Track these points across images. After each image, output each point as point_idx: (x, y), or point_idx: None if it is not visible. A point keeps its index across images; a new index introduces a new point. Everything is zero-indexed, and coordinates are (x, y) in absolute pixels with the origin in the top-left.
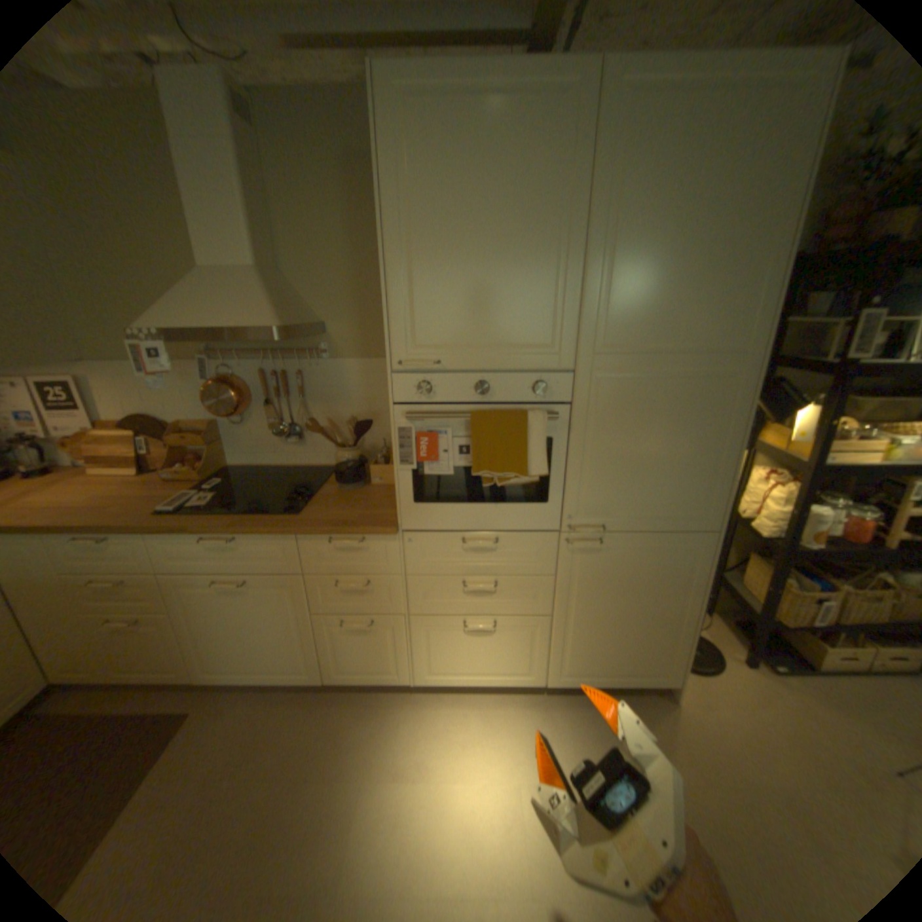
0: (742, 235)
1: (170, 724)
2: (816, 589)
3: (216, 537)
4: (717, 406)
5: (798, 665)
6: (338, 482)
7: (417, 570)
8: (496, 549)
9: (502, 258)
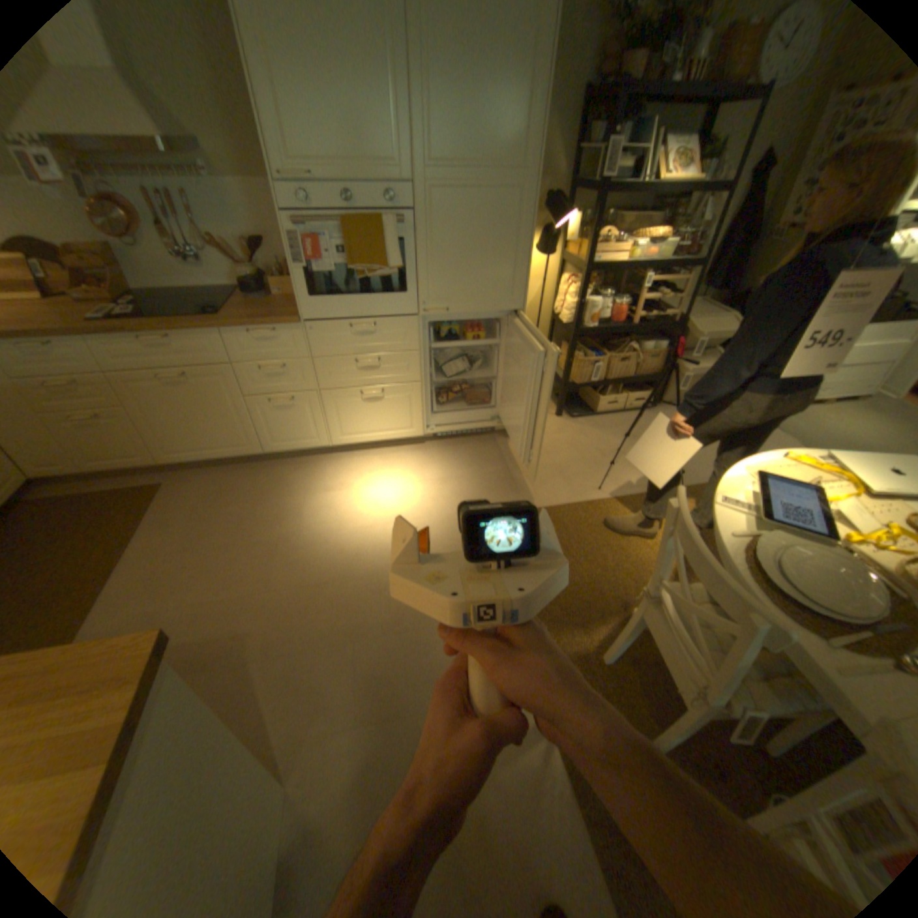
0: (515, 70)
1: (148, 490)
2: (592, 356)
3: (150, 335)
4: (511, 212)
5: (584, 412)
6: (243, 292)
7: (319, 353)
8: (375, 332)
9: (345, 78)
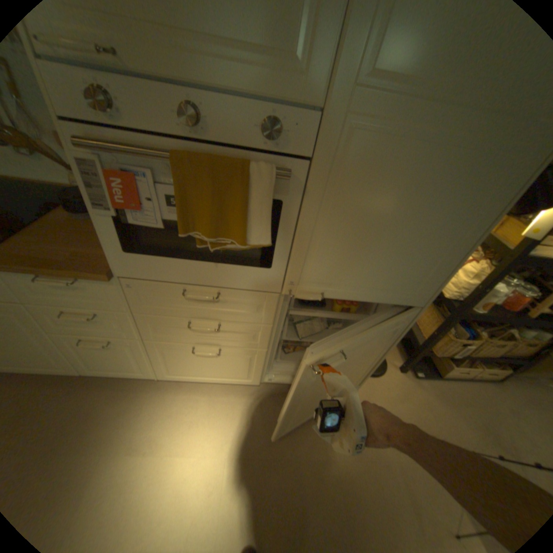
0: None
1: None
2: (466, 336)
3: None
4: (481, 190)
5: (432, 372)
6: (66, 209)
7: (143, 310)
8: (219, 301)
9: None
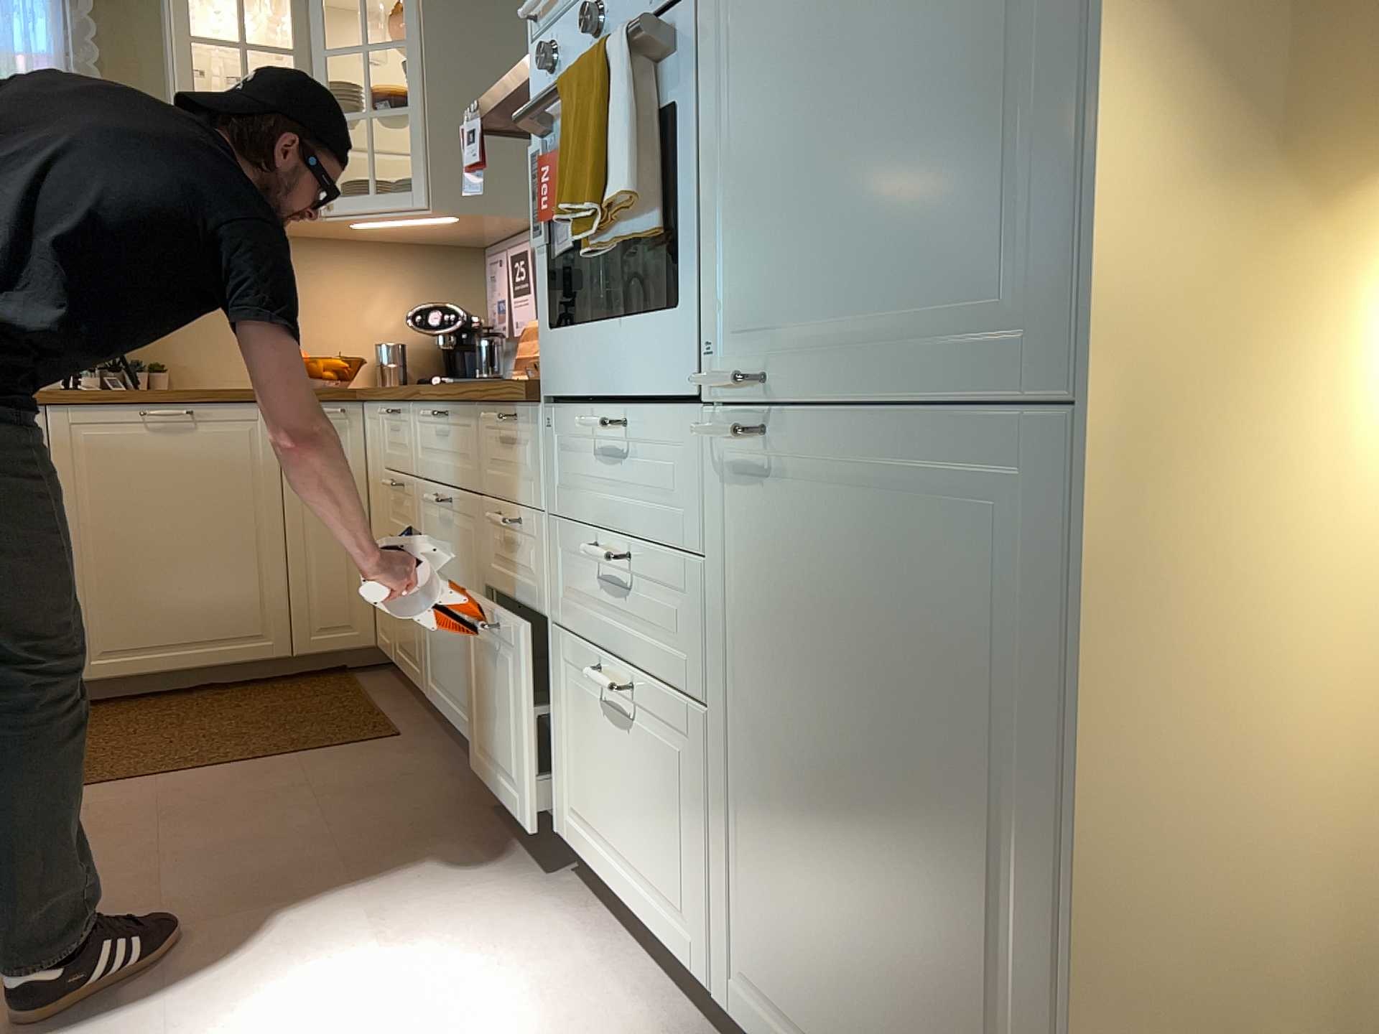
0: None
1: (379, 733)
2: None
3: (439, 409)
4: None
5: None
6: None
7: (559, 501)
8: (633, 455)
9: None
